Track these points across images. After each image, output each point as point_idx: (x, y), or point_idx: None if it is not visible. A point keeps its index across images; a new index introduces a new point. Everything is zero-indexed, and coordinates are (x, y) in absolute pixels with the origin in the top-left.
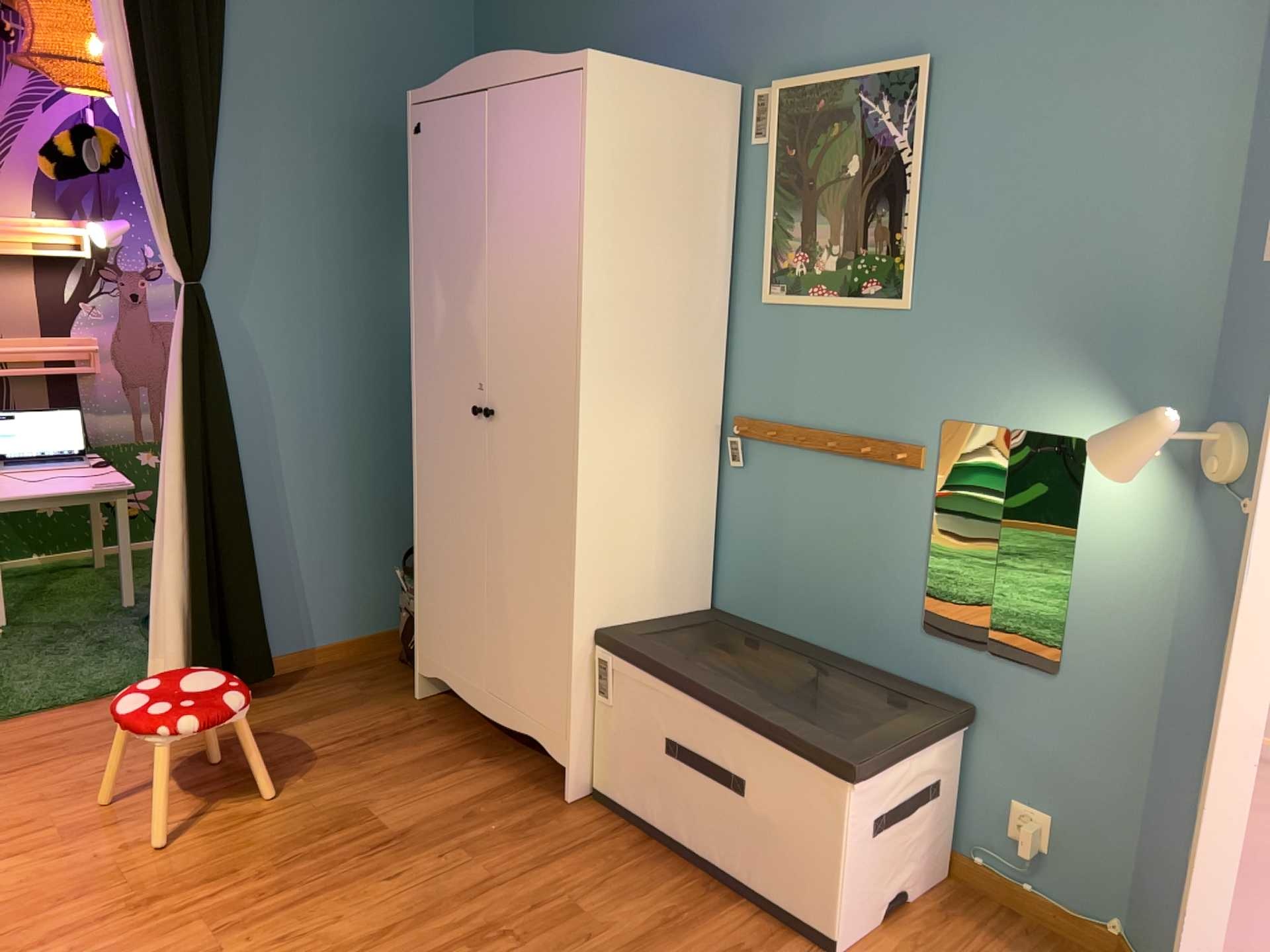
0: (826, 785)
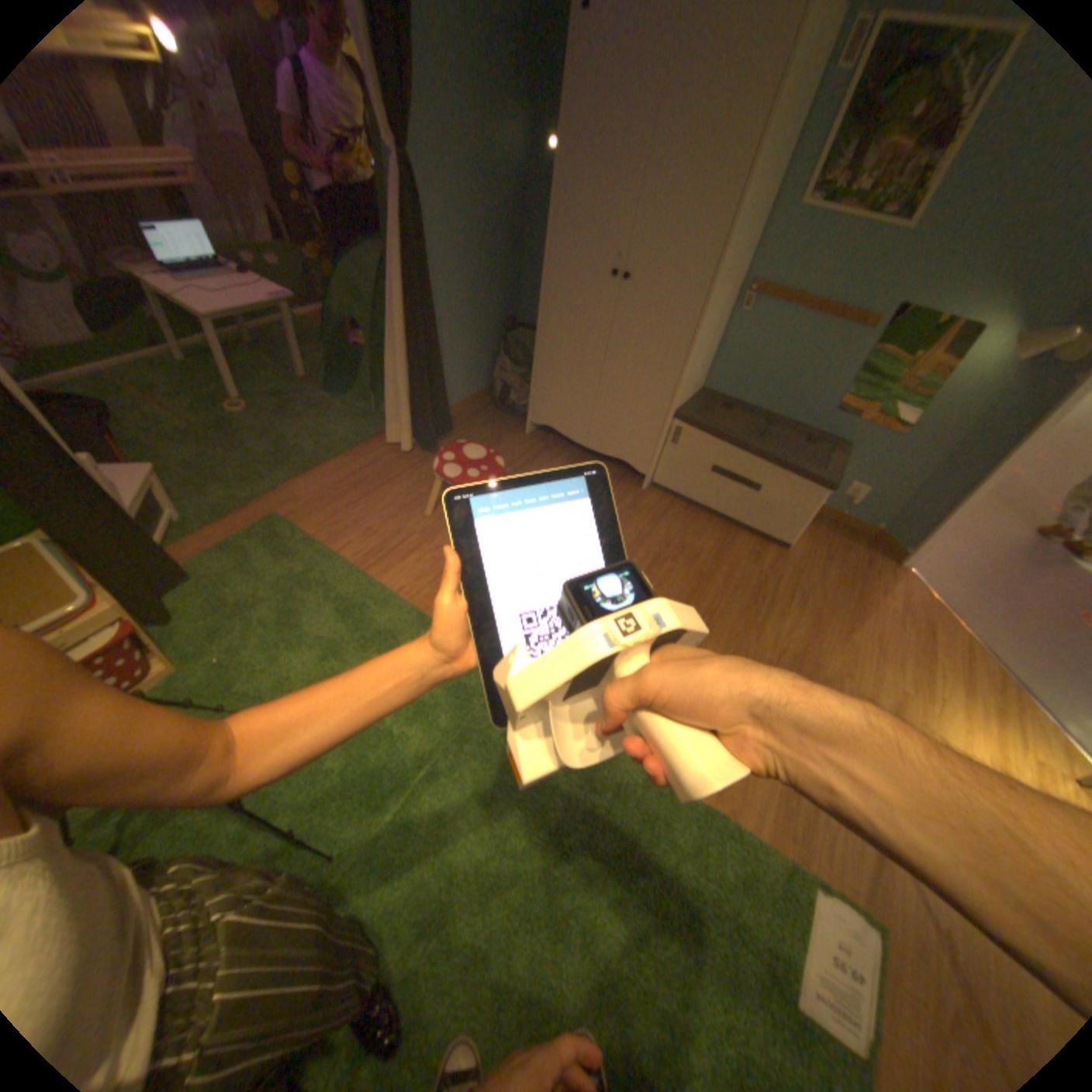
0: (815, 491)
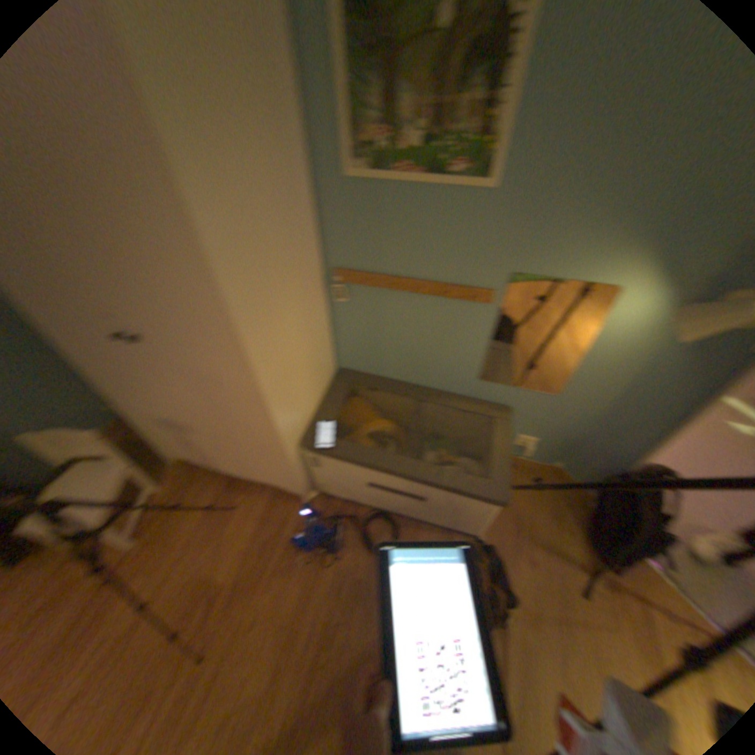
0: (481, 506)
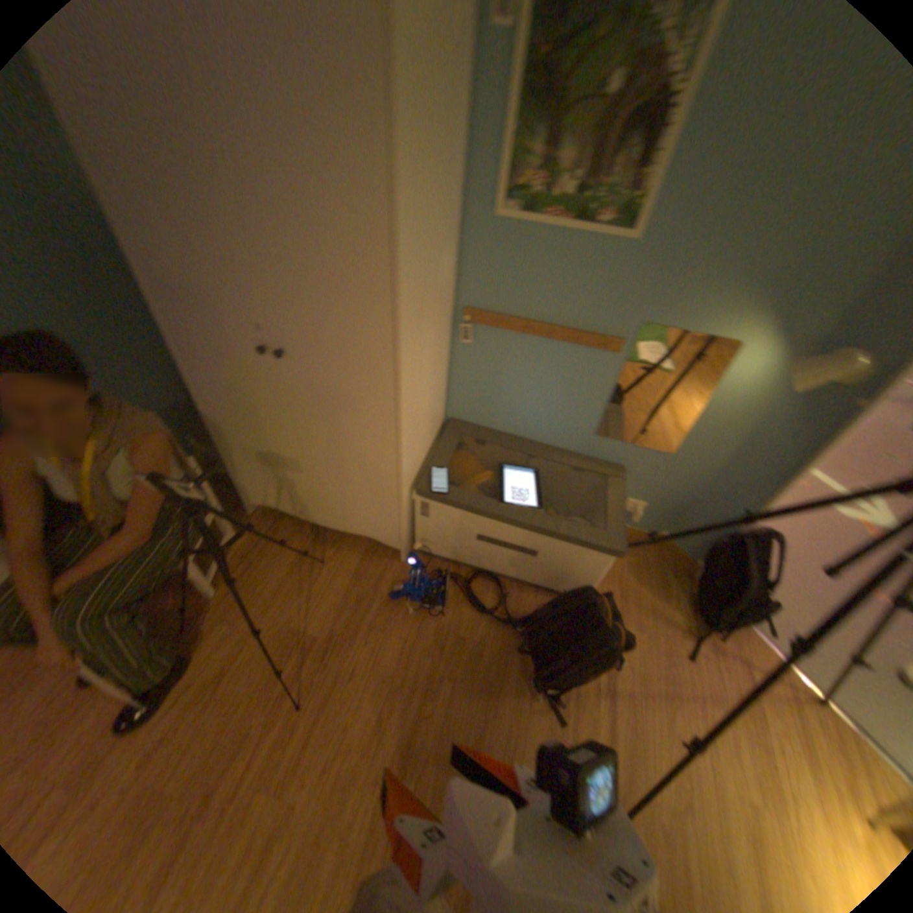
0: (595, 557)
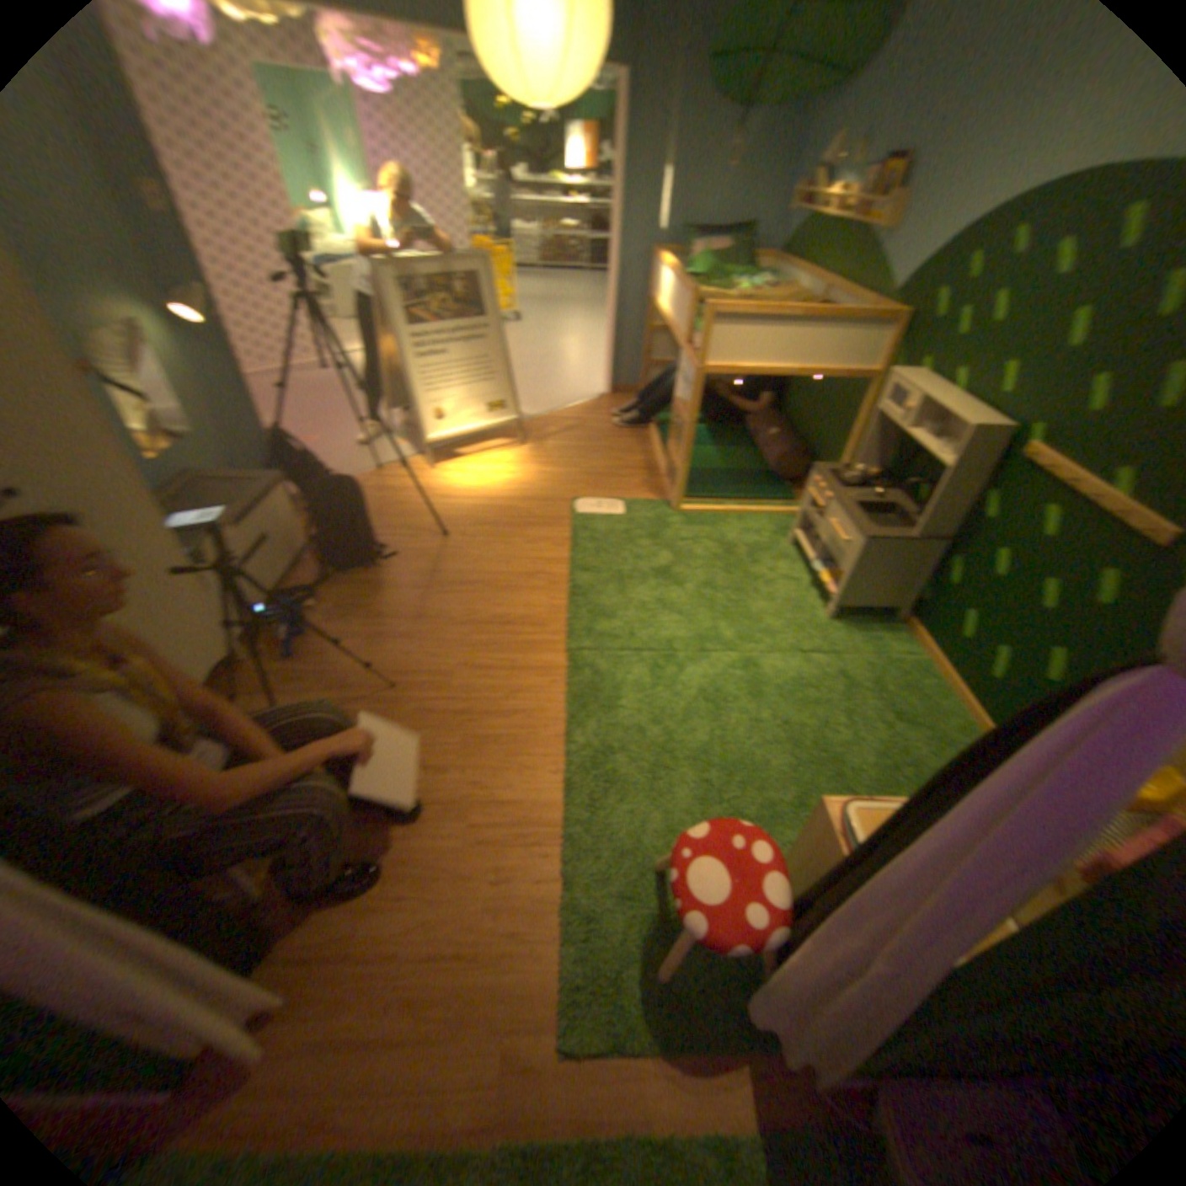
0: (281, 493)
